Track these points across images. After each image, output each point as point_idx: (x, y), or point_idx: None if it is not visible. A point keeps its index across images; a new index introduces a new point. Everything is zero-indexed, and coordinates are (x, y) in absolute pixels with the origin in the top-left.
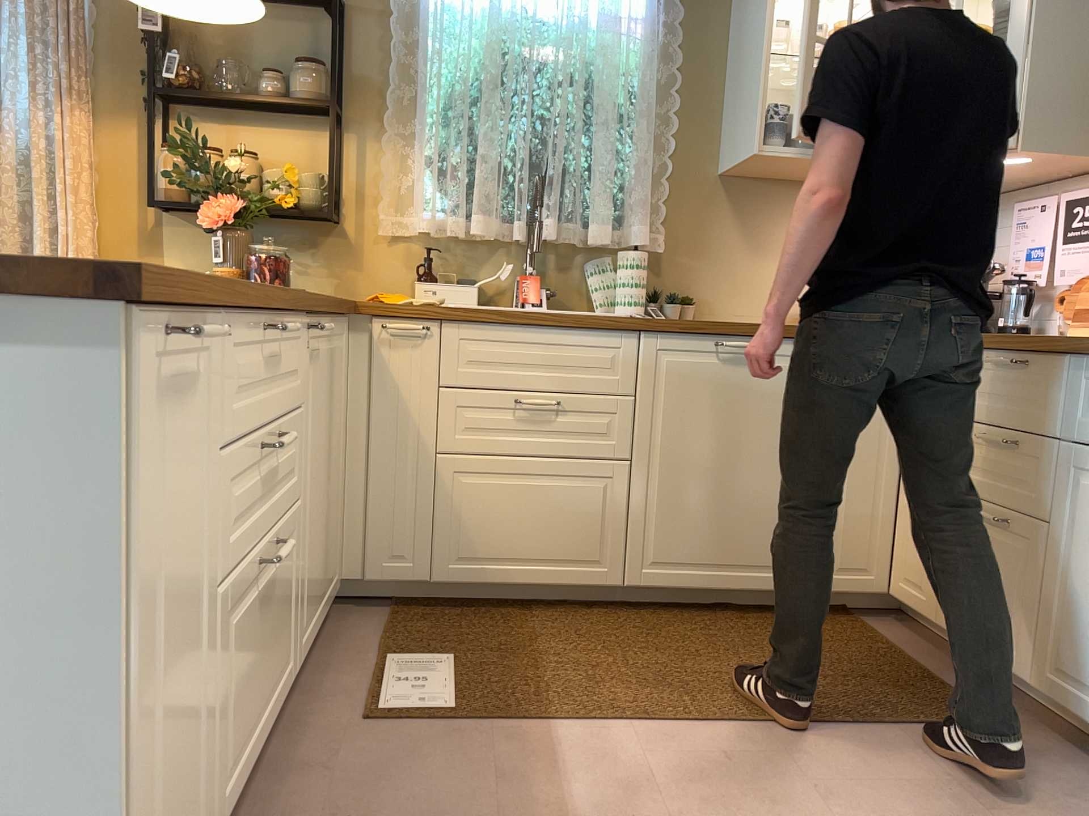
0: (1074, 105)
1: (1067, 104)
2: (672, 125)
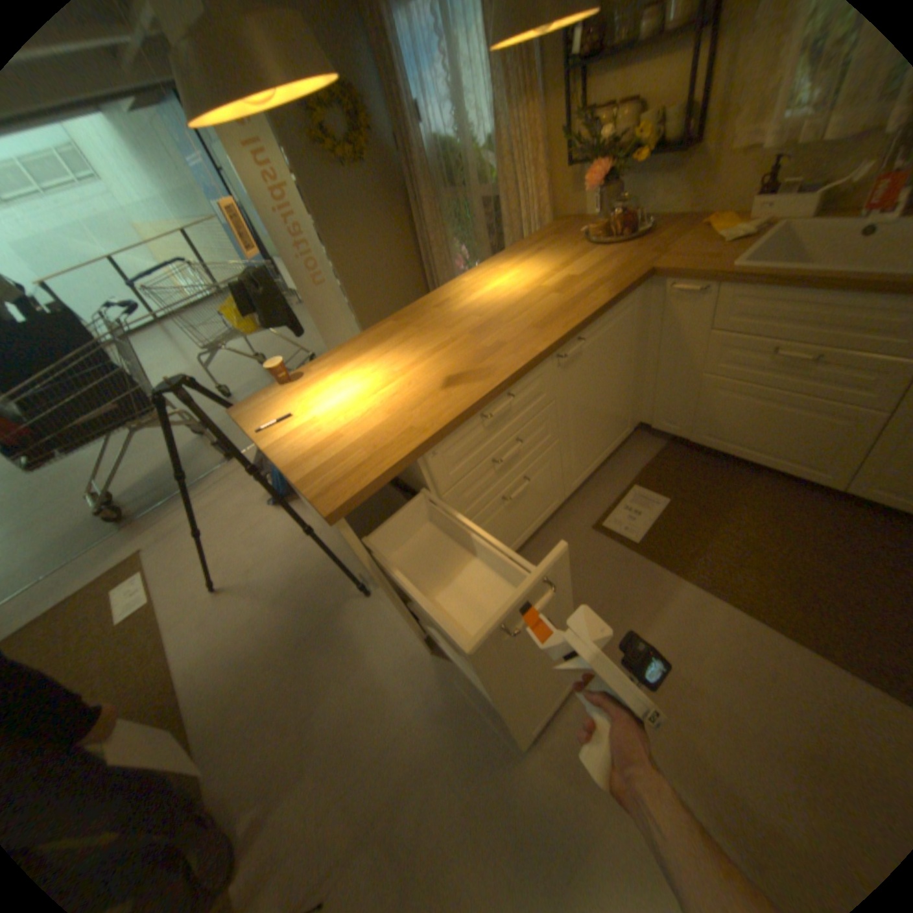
0: None
1: None
2: None
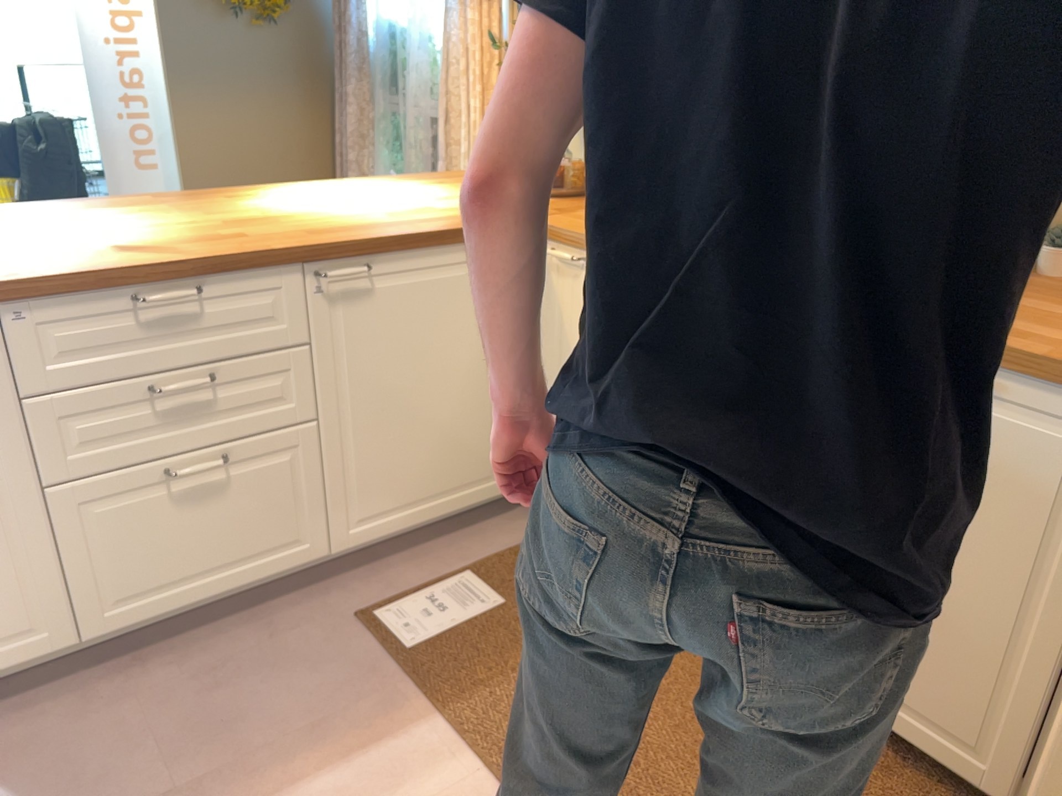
0: None
1: None
2: None
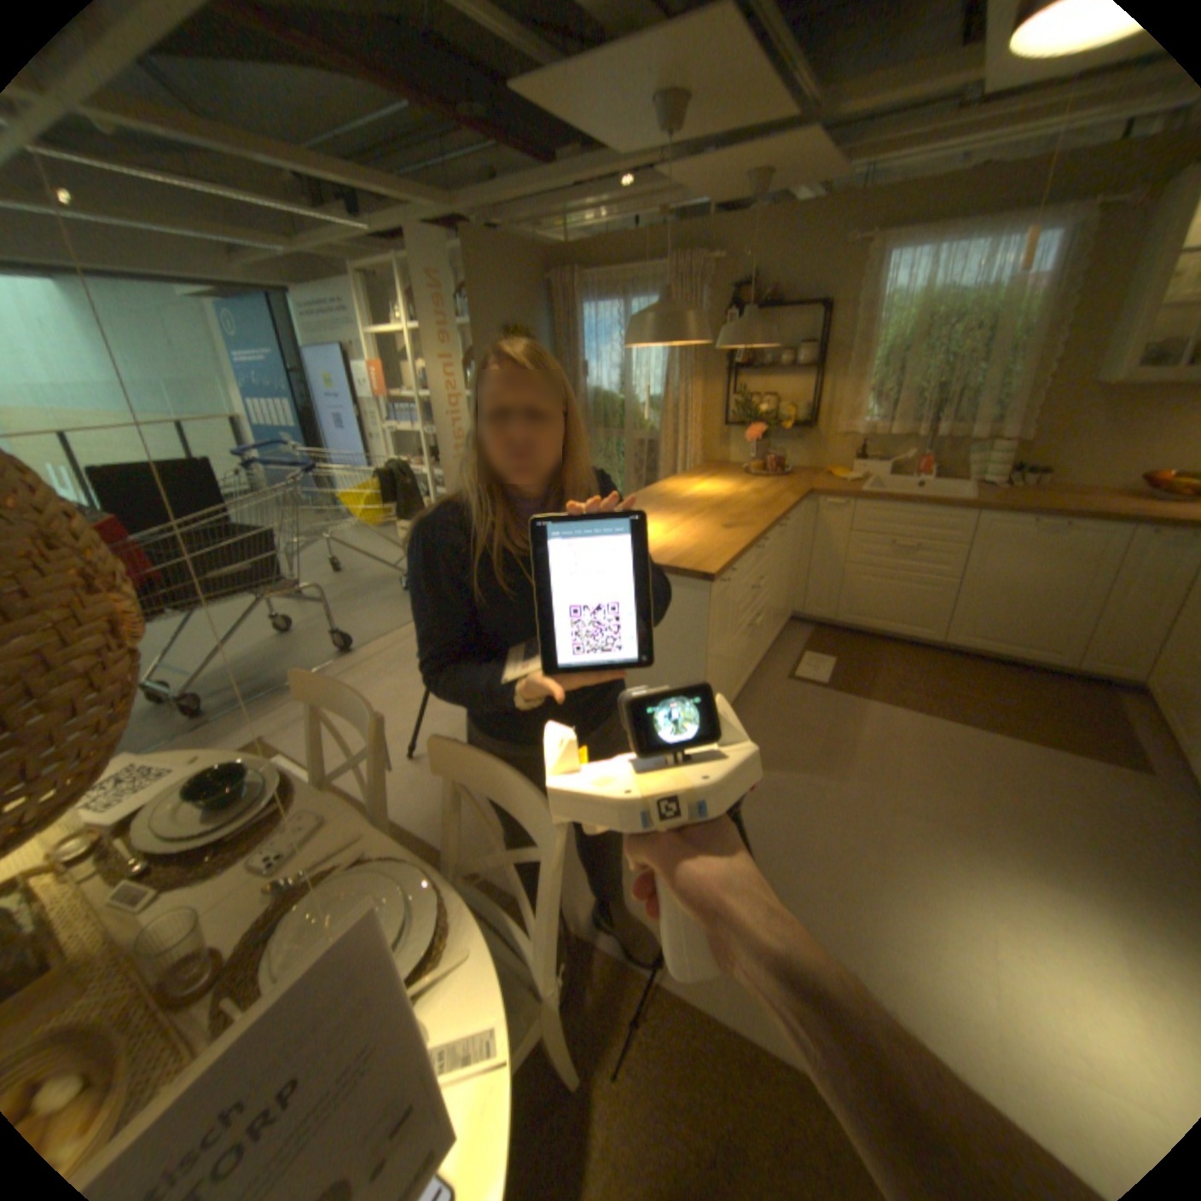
0: None
1: None
2: (1056, 353)
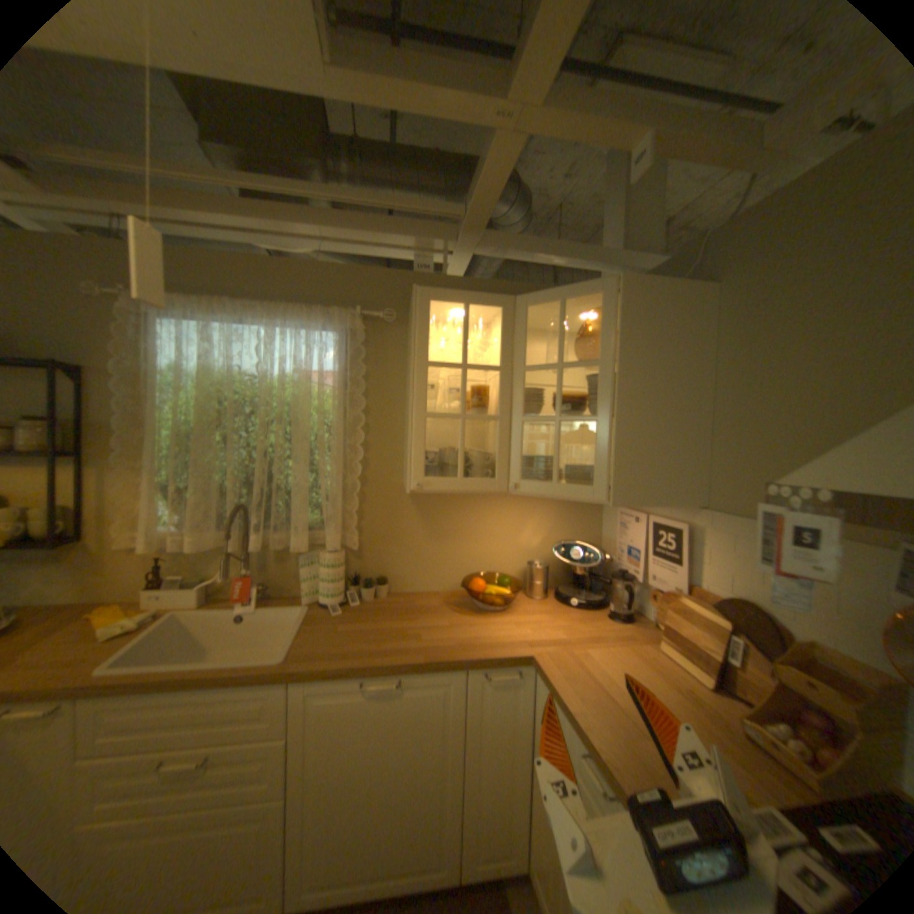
0: (653, 467)
1: (647, 467)
2: (360, 453)
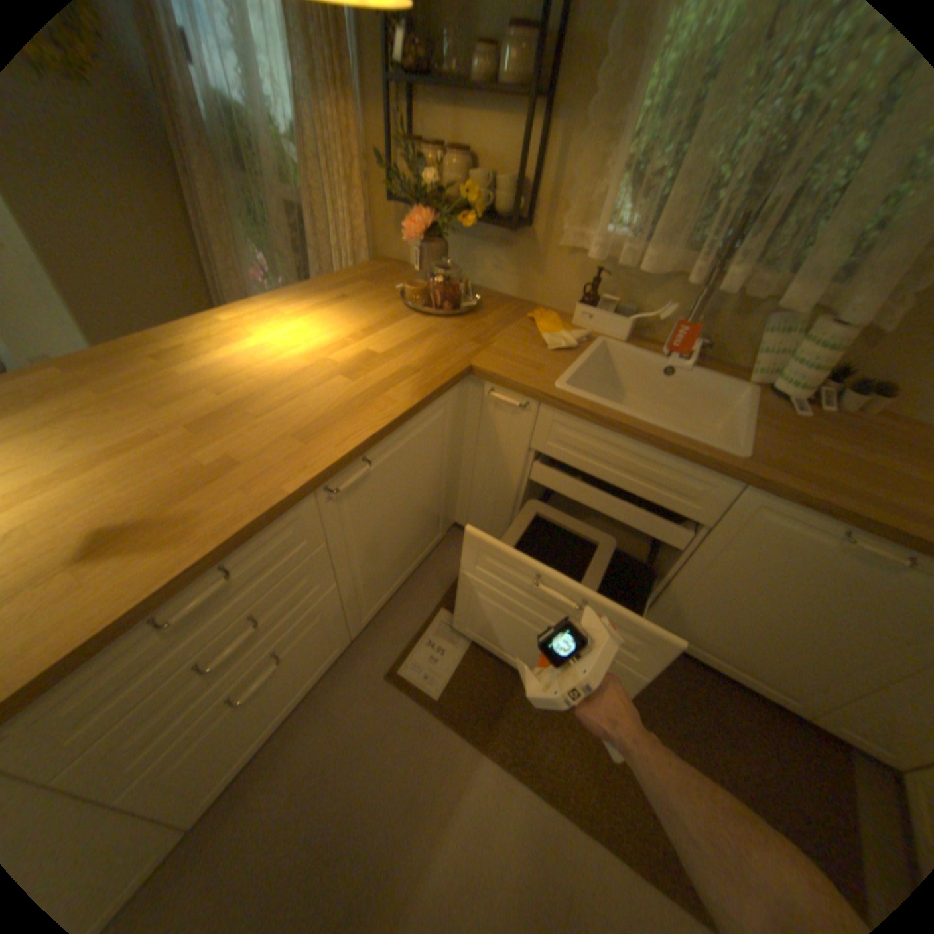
0: None
1: None
2: None
